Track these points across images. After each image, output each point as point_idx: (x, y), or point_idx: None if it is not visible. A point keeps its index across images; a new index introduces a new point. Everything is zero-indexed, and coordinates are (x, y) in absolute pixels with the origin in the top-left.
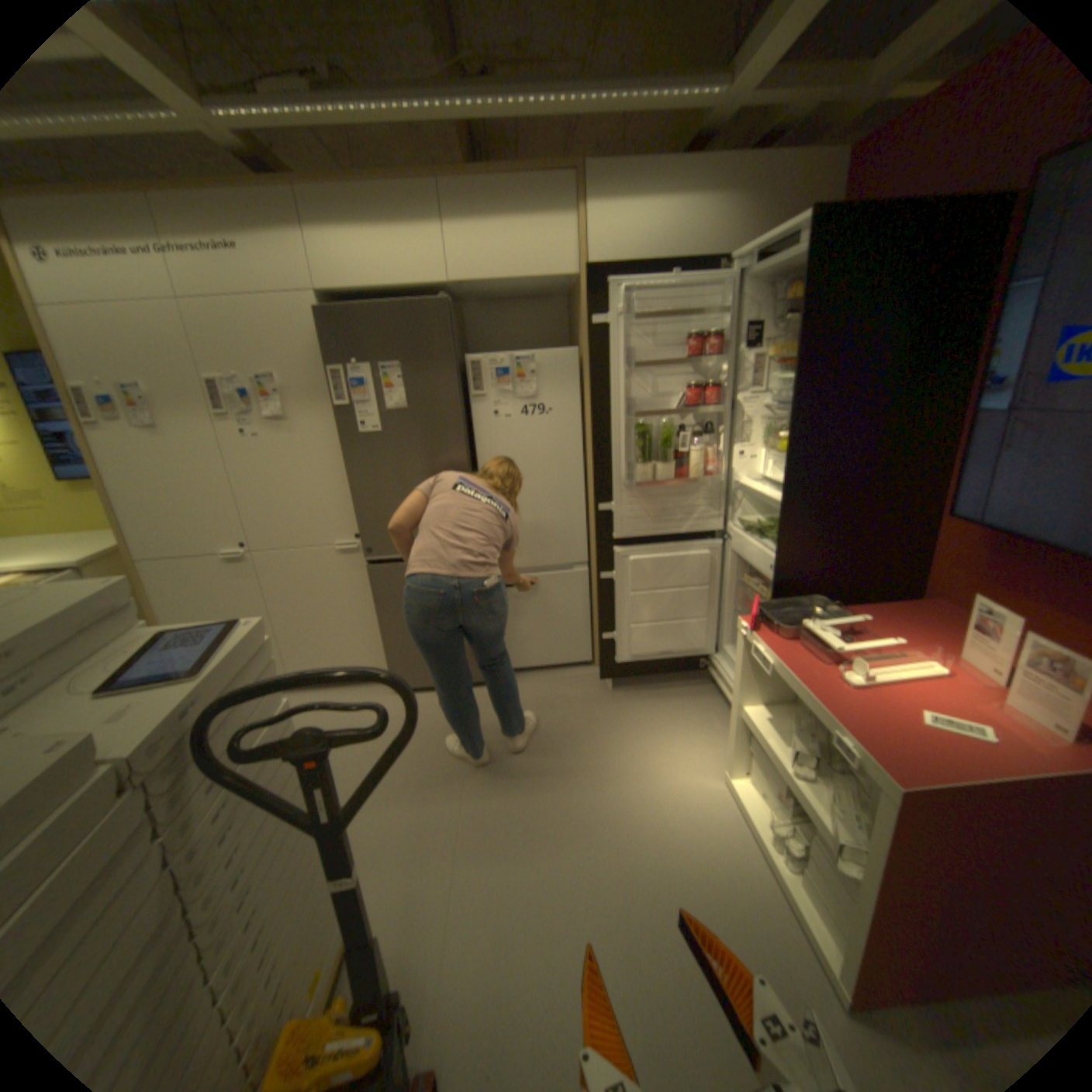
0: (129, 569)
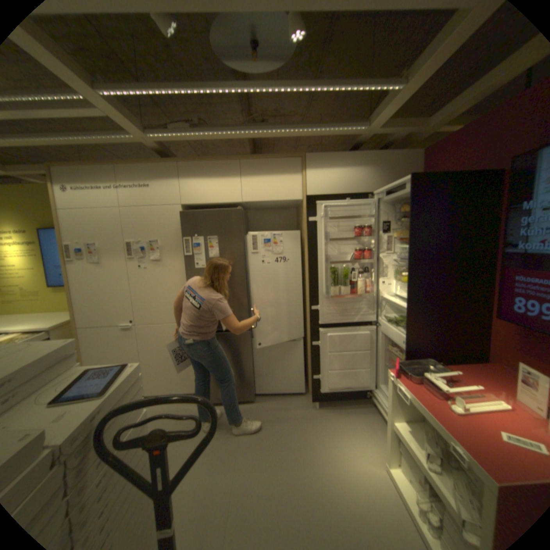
0: (73, 332)
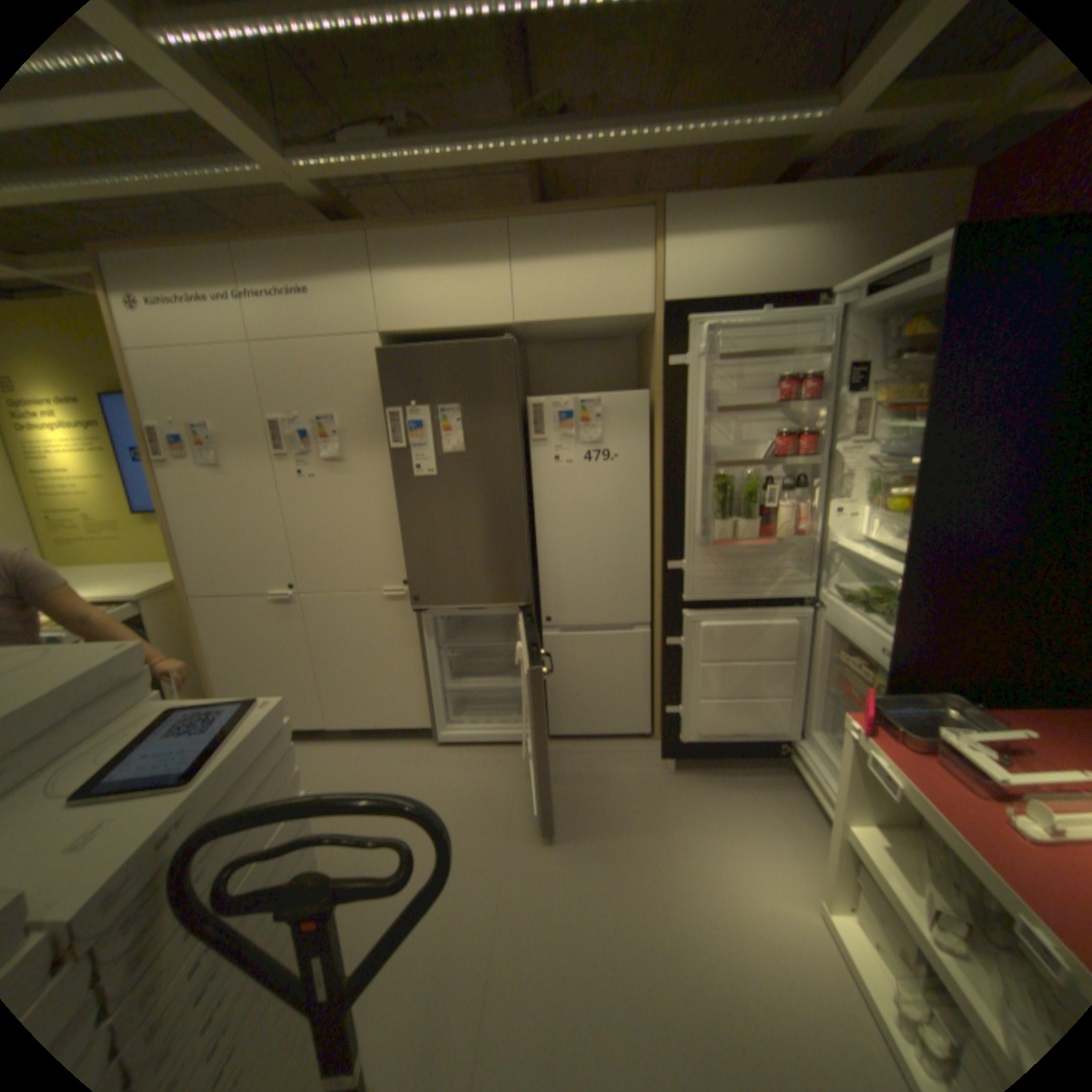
0: (182, 605)
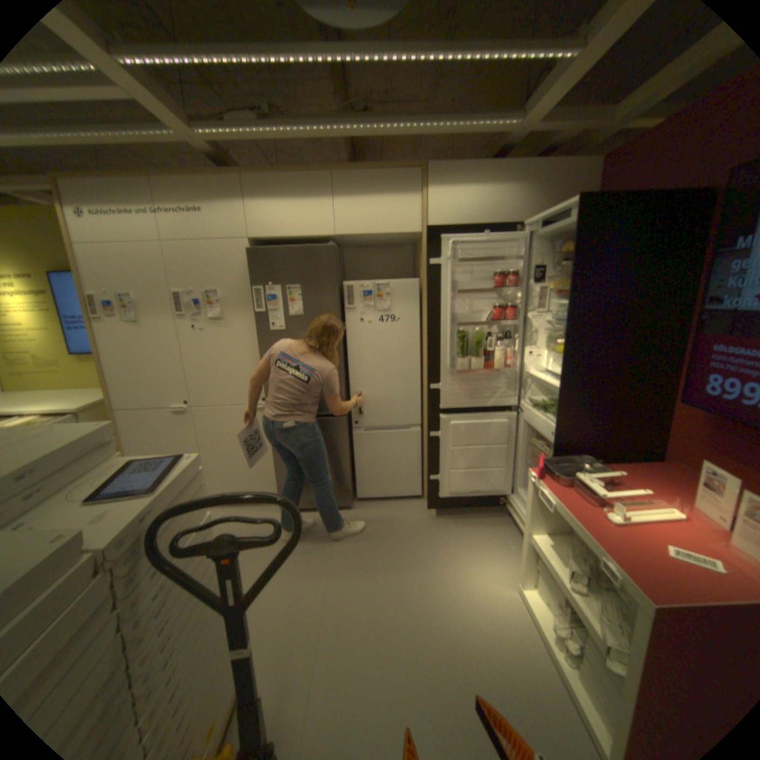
0: (109, 415)
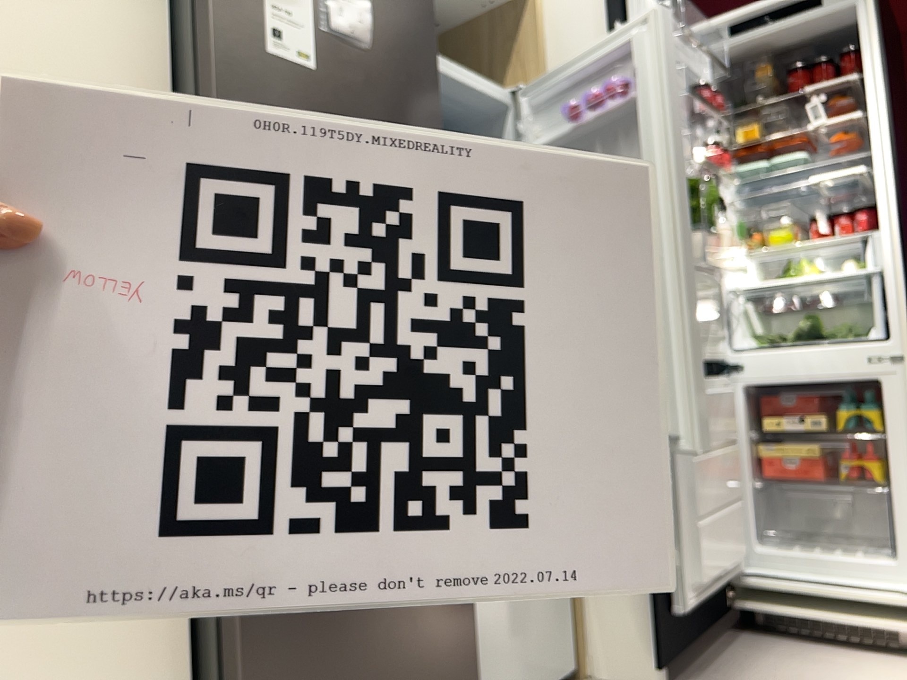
0: None
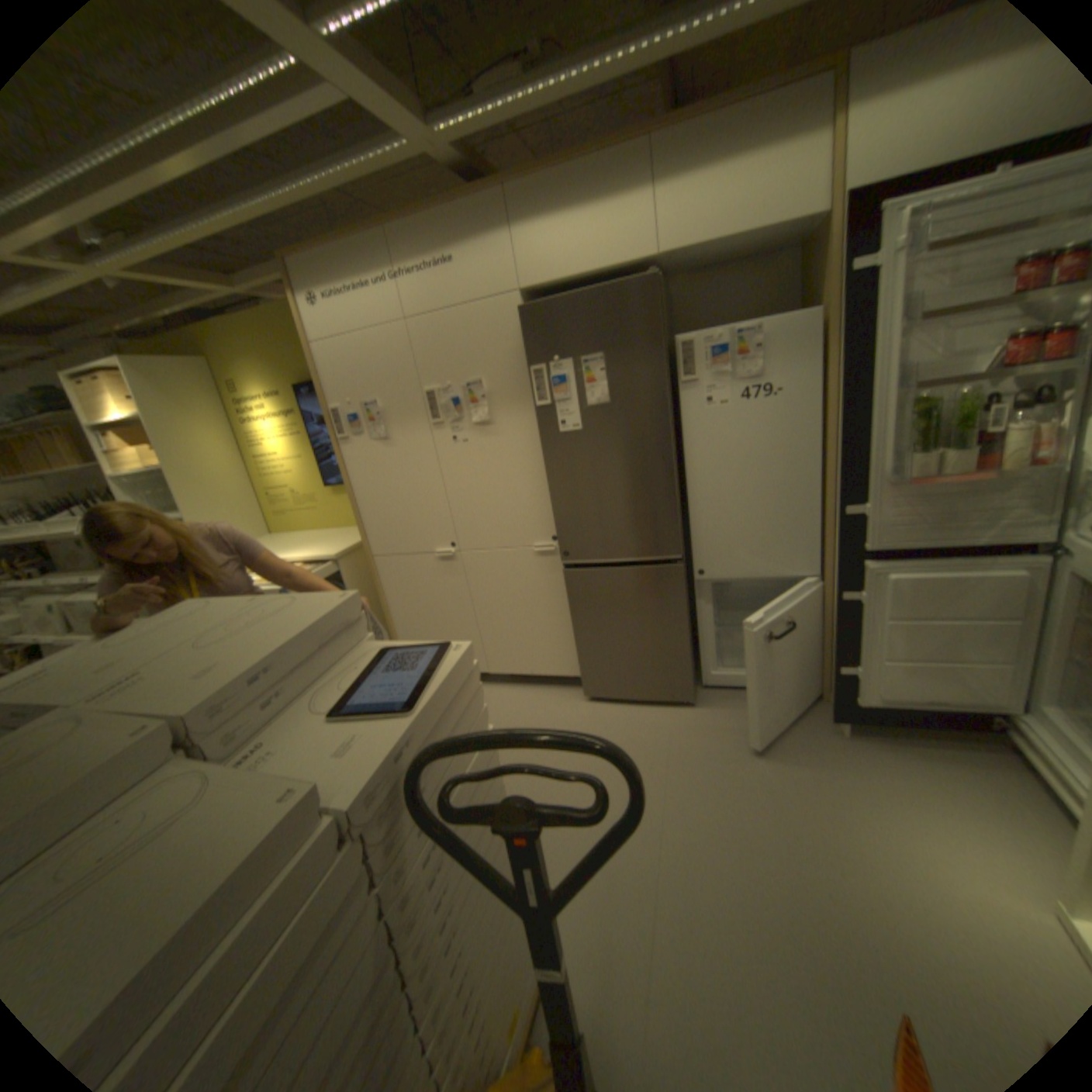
0: (369, 563)
